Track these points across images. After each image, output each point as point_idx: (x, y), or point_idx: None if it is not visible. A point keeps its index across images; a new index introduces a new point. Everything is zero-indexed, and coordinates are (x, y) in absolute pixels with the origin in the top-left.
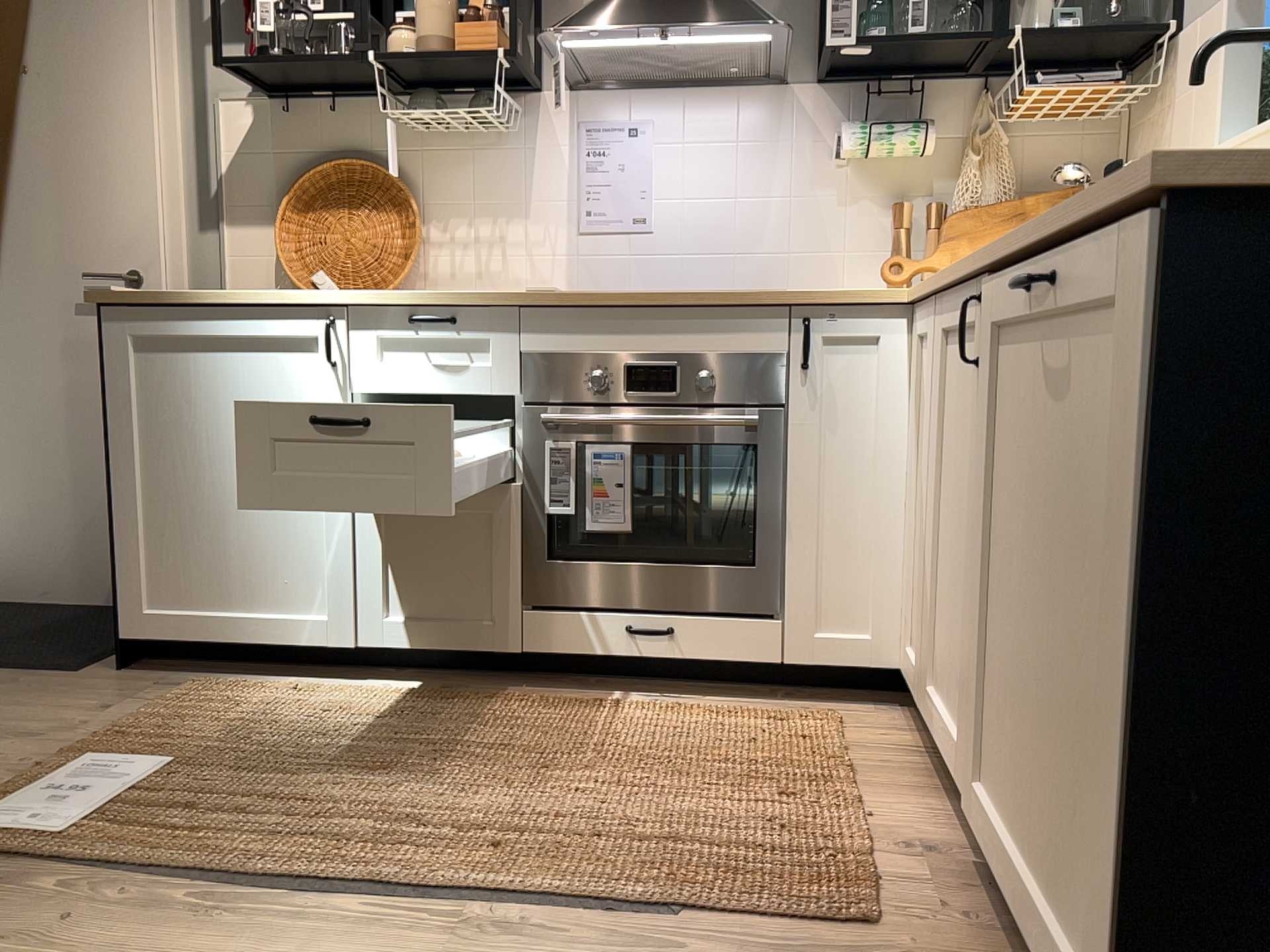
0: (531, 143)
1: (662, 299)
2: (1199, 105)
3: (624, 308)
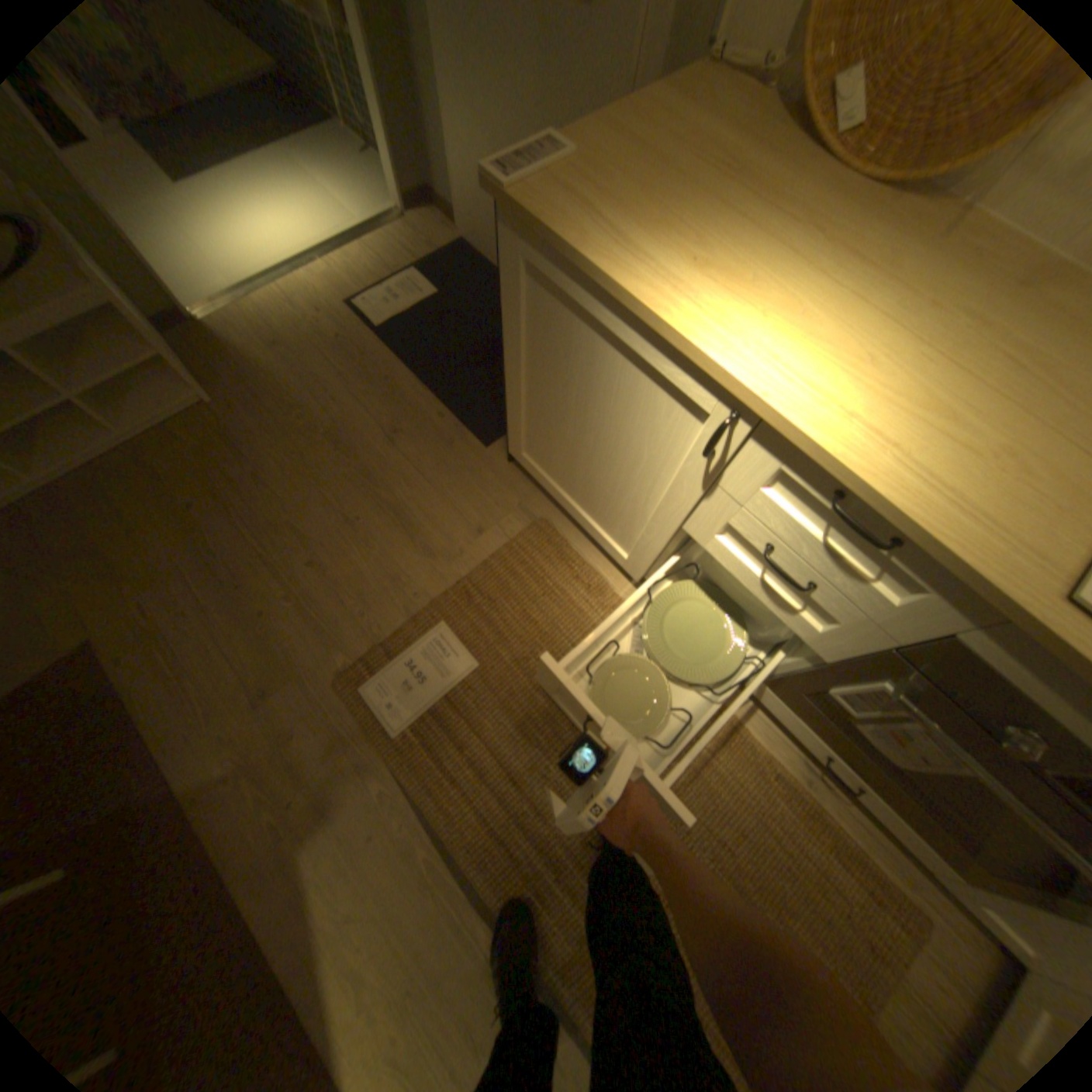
0: None
1: None
2: None
3: None
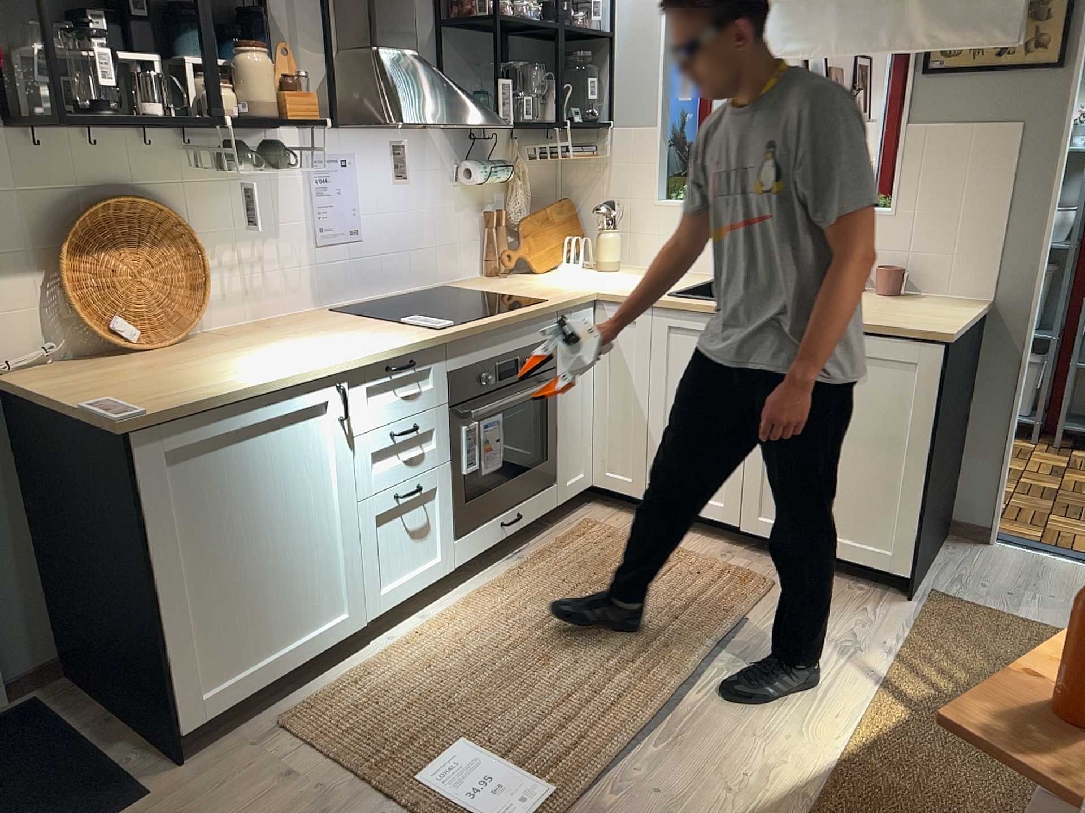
0: (276, 174)
1: (513, 320)
2: (639, 173)
3: (496, 329)
